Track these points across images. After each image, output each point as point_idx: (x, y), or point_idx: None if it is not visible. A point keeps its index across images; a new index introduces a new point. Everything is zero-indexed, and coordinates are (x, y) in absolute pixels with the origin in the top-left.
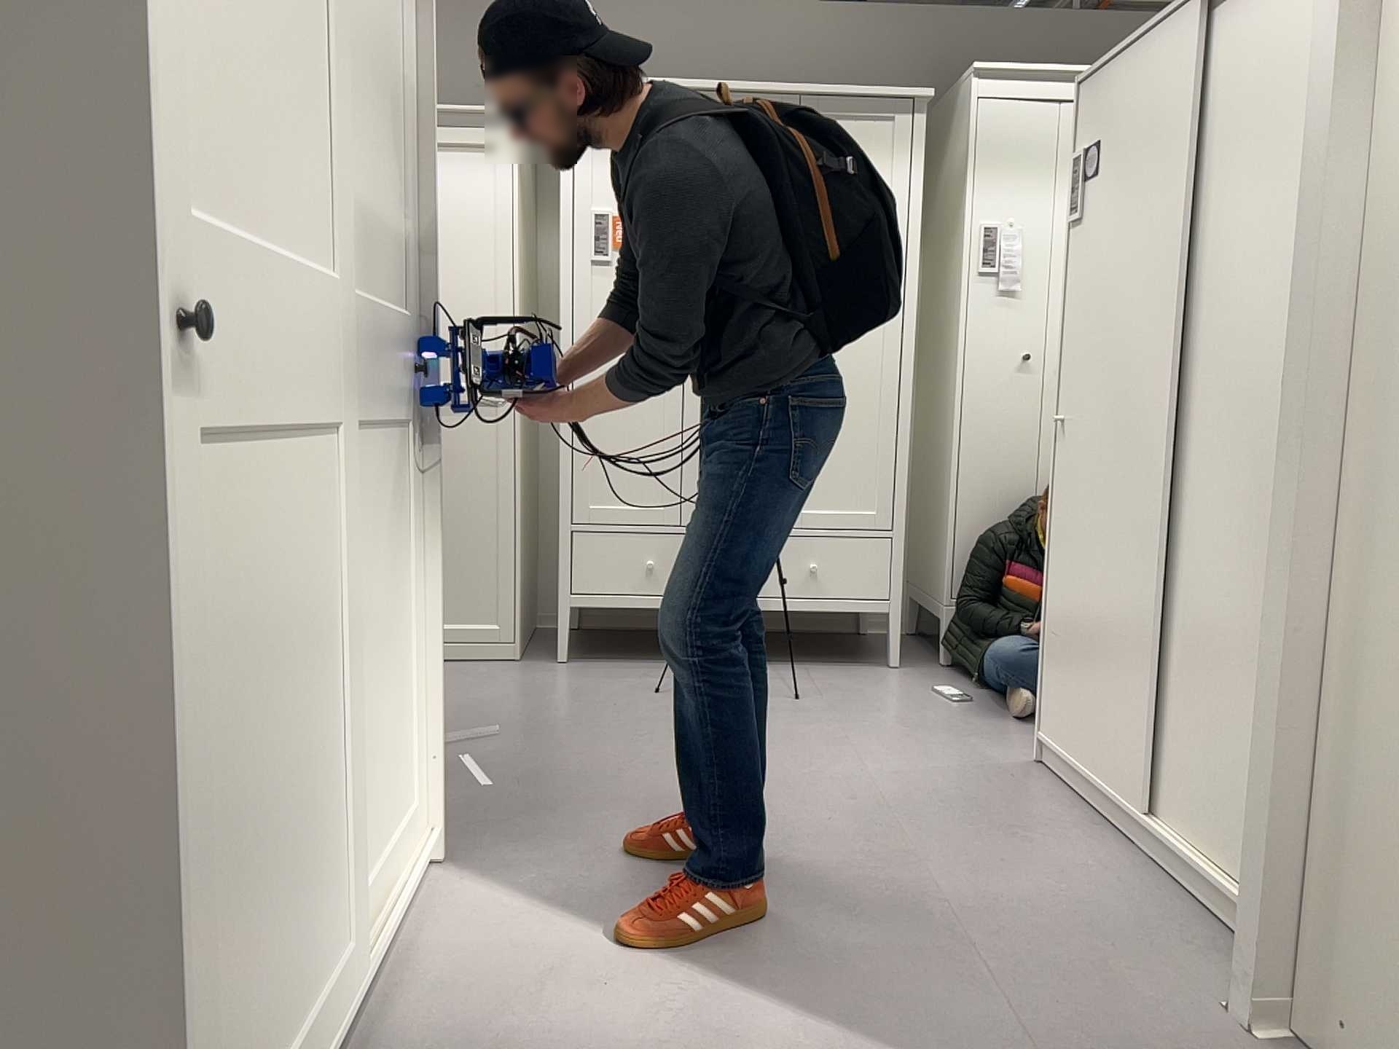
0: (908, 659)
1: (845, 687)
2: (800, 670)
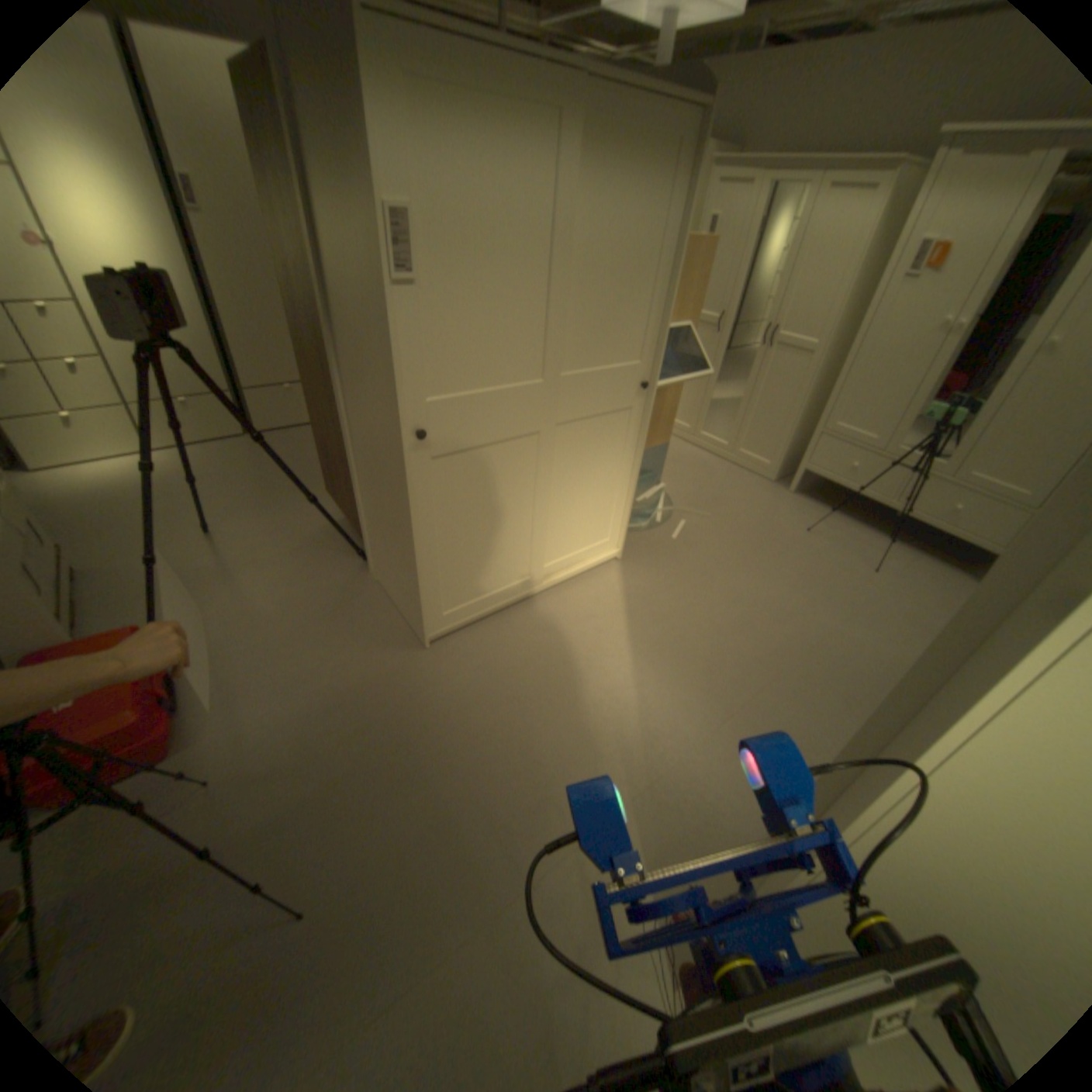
0: None
1: (923, 579)
2: (915, 555)
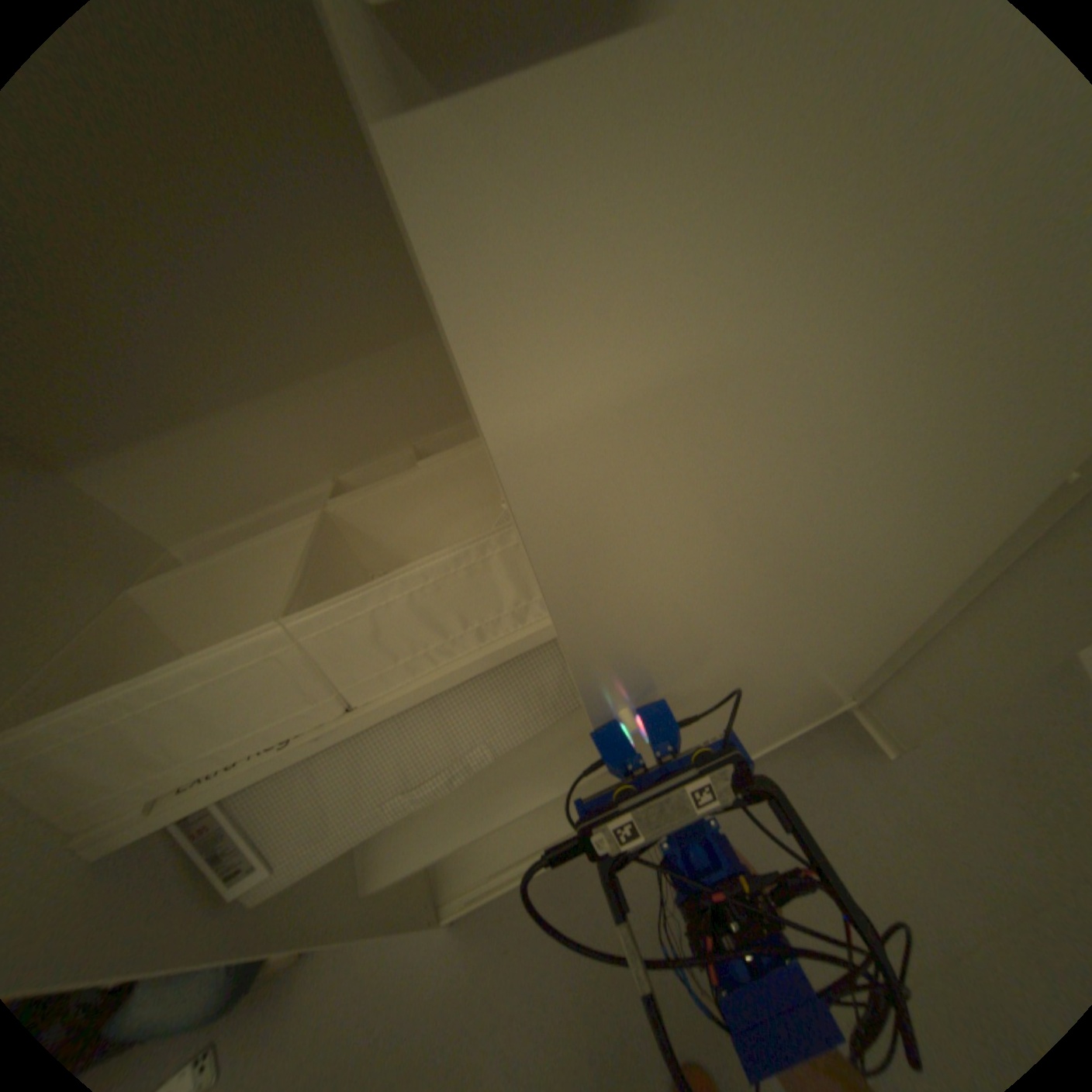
0: None
1: None
2: None
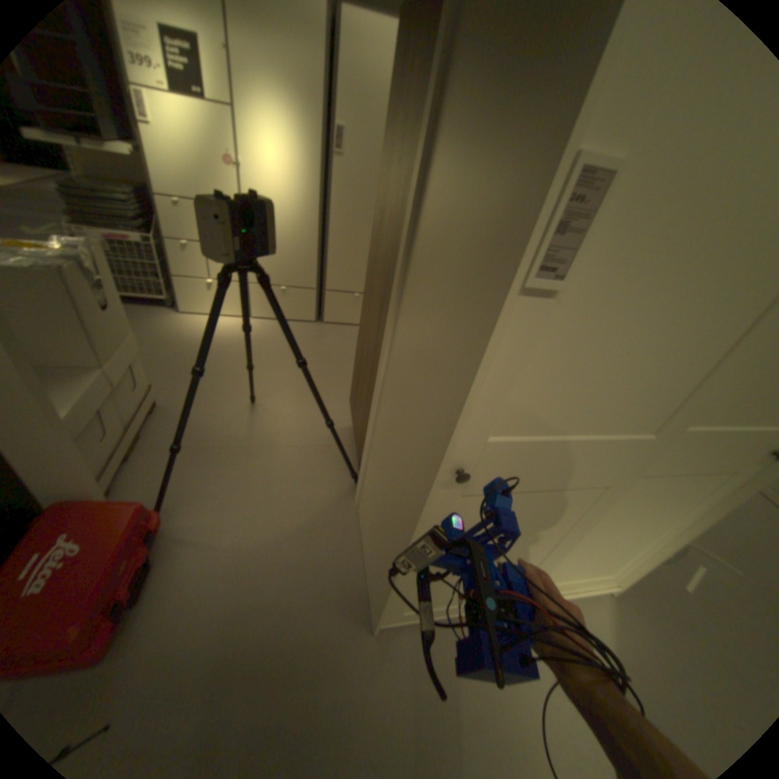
0: None
1: None
2: None
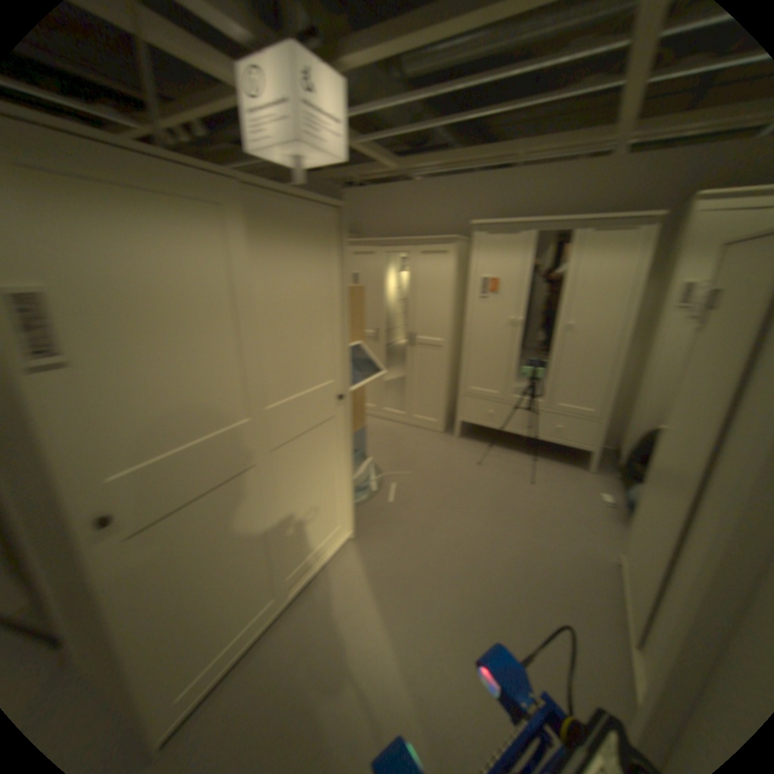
0: (603, 468)
1: (560, 480)
2: (547, 464)
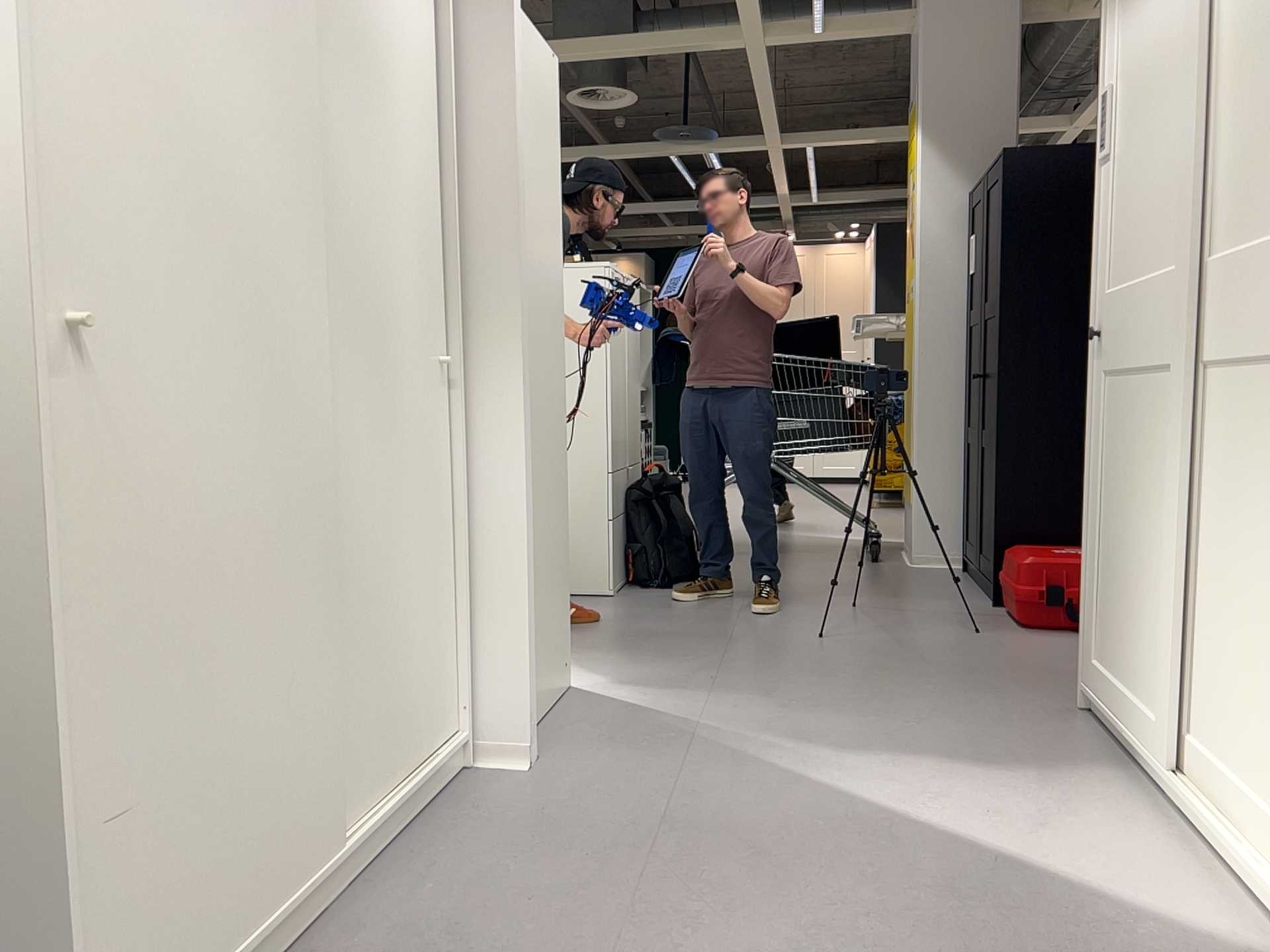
0: None
1: None
2: None
